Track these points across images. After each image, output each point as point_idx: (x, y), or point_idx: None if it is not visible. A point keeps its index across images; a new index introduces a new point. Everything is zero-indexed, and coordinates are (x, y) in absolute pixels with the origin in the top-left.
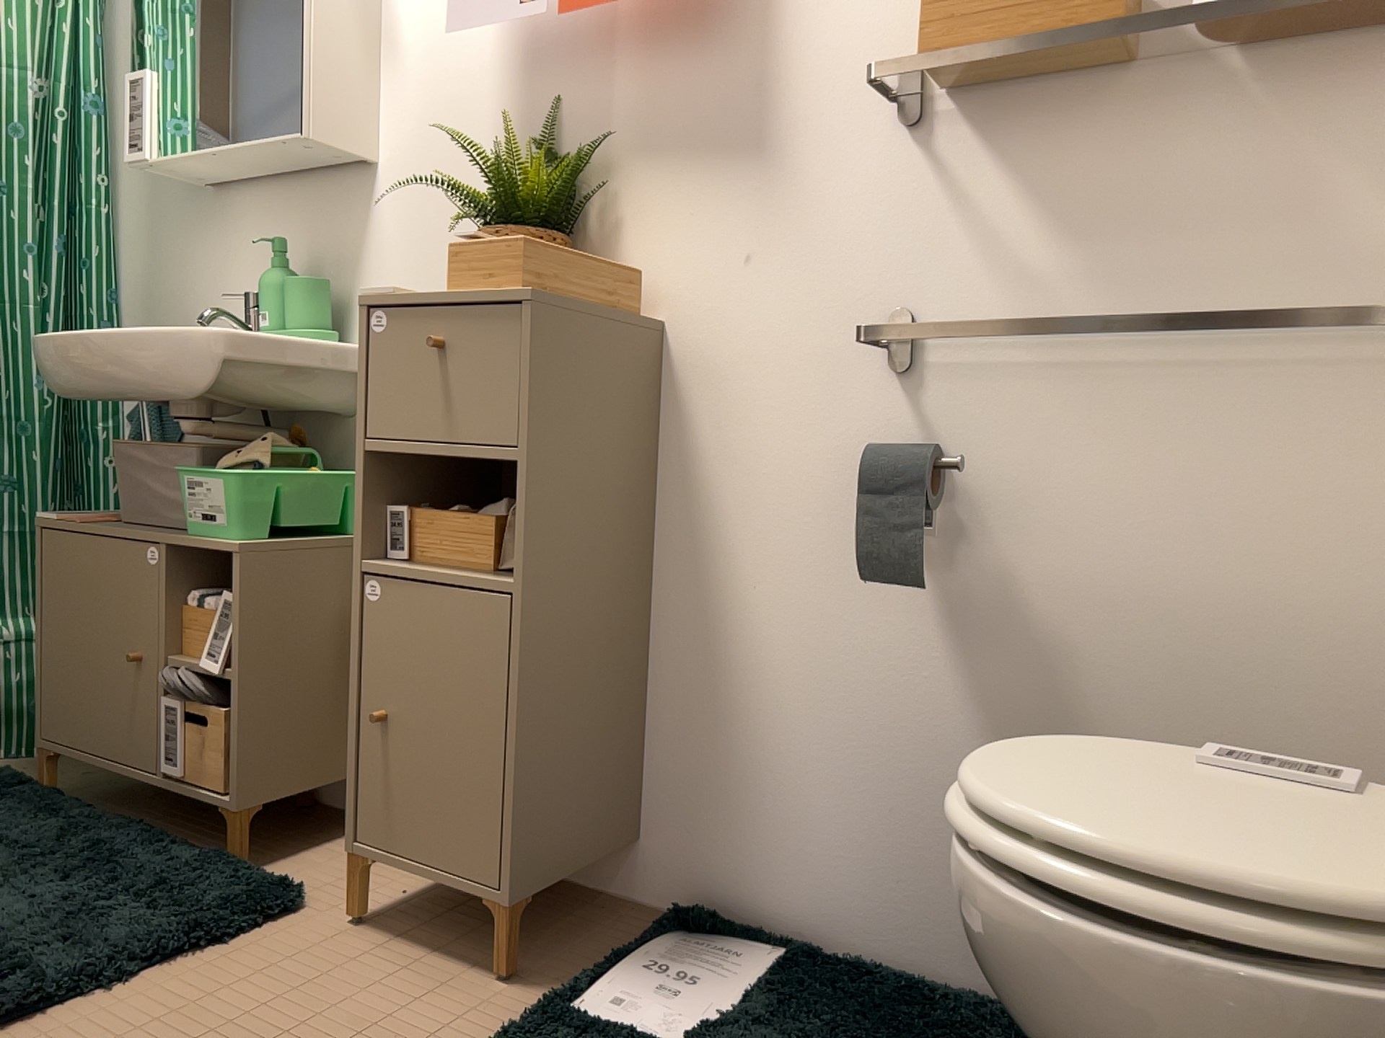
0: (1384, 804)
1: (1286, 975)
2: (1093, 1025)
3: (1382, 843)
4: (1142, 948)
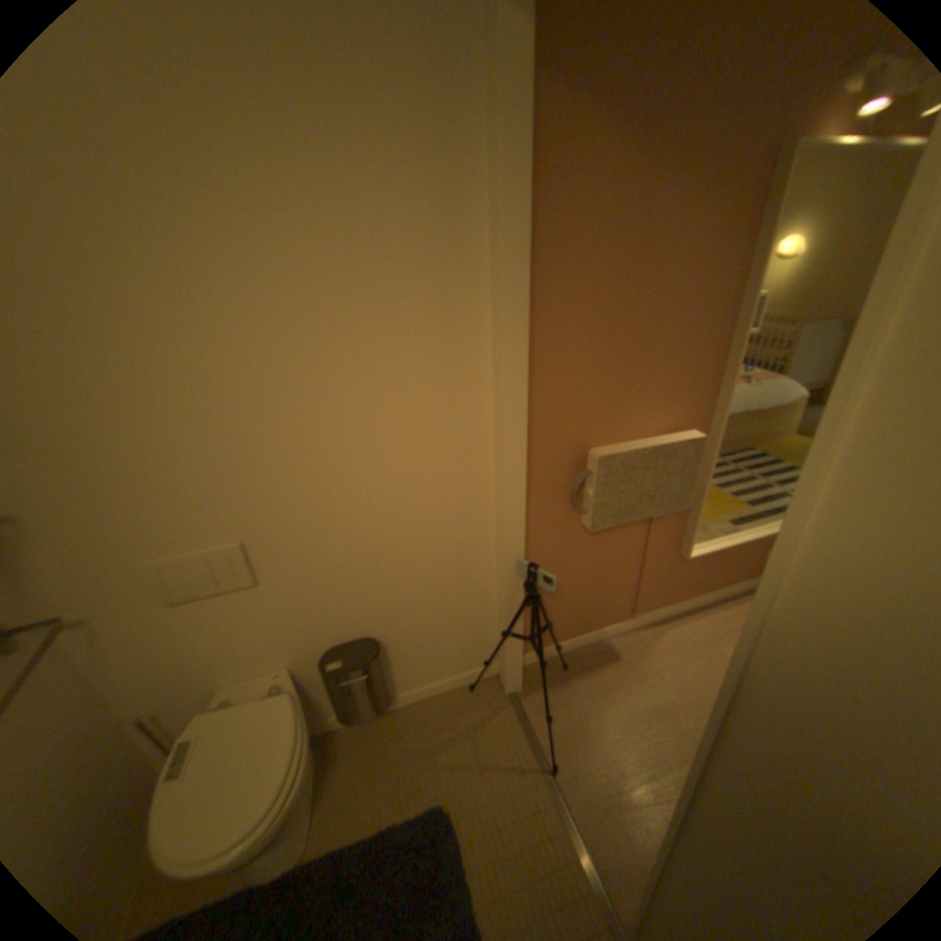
0: (200, 729)
1: (299, 731)
2: (303, 788)
3: (241, 719)
4: (300, 762)
